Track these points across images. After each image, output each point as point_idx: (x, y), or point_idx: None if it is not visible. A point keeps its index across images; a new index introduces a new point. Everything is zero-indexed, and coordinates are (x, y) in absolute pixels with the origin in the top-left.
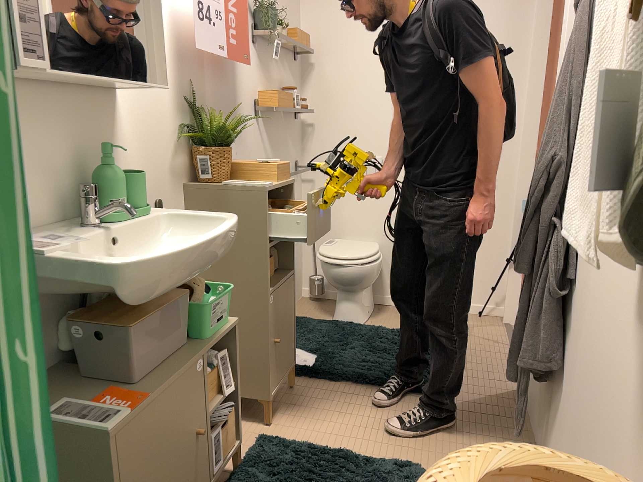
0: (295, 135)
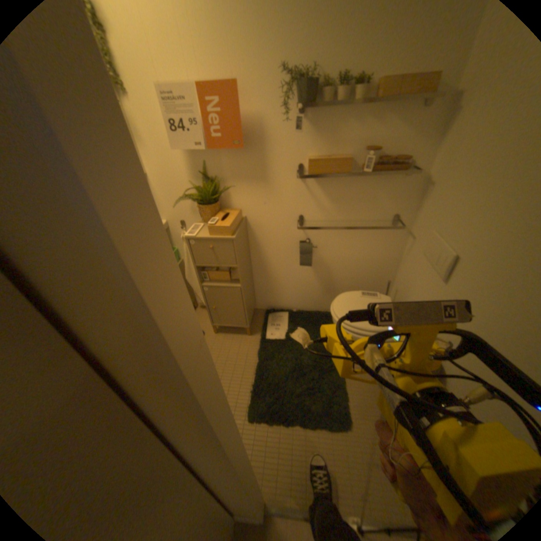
0: (400, 191)
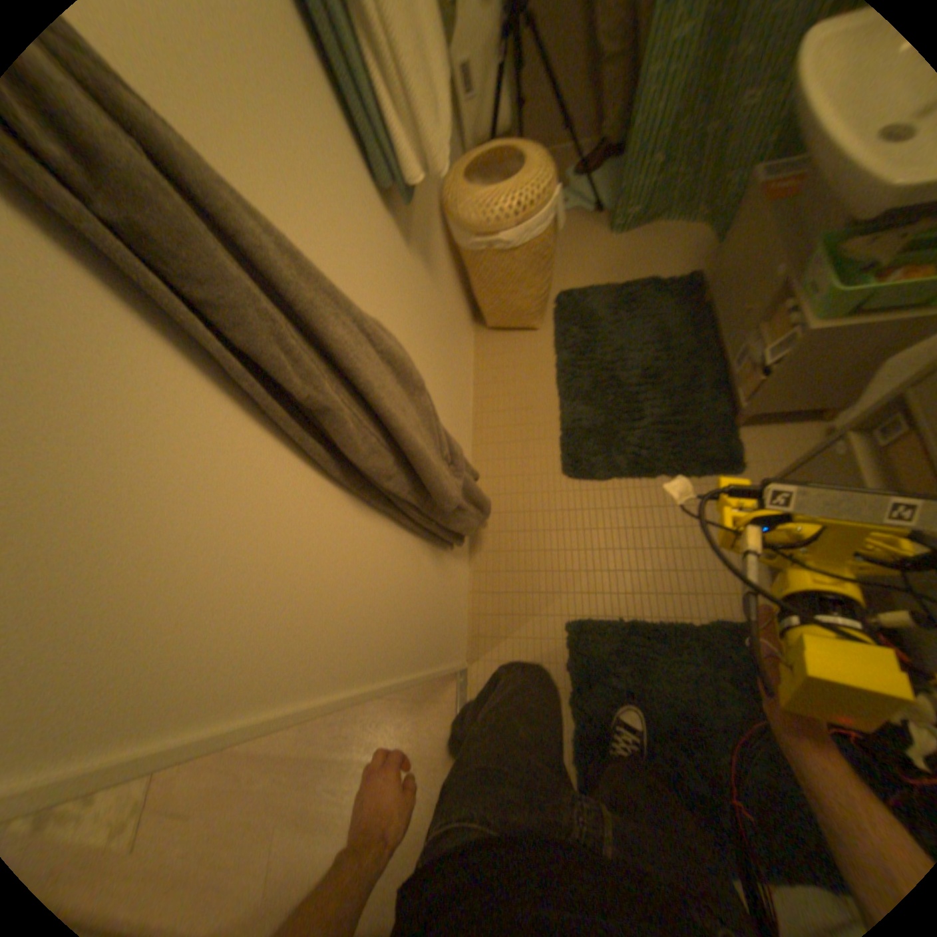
0: None
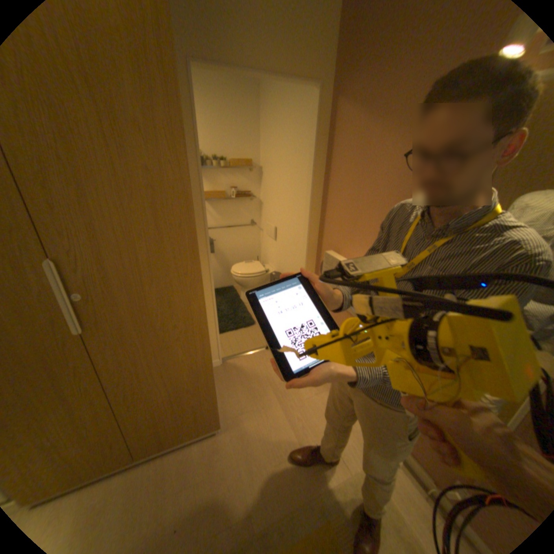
0: (250, 208)
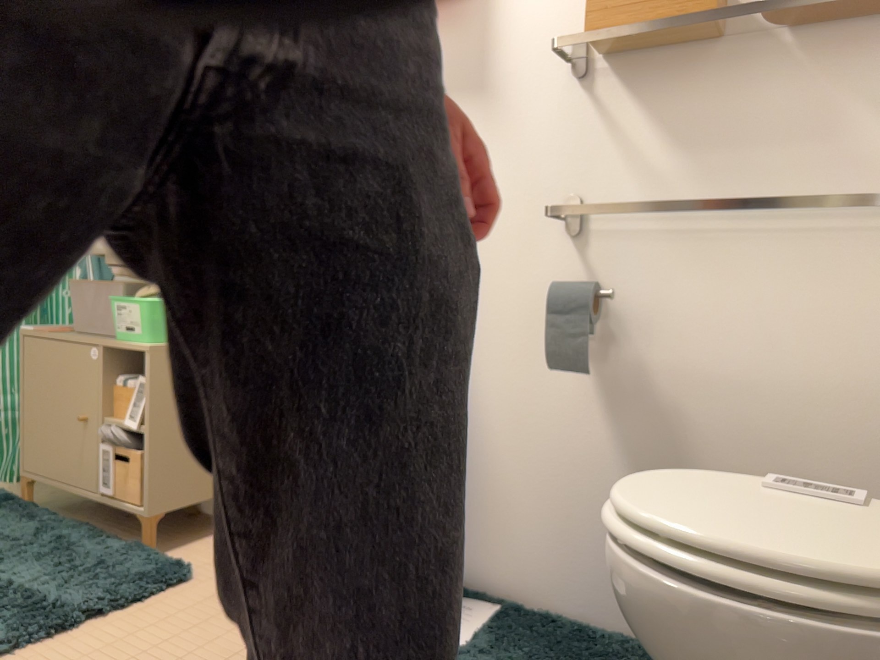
0: None
